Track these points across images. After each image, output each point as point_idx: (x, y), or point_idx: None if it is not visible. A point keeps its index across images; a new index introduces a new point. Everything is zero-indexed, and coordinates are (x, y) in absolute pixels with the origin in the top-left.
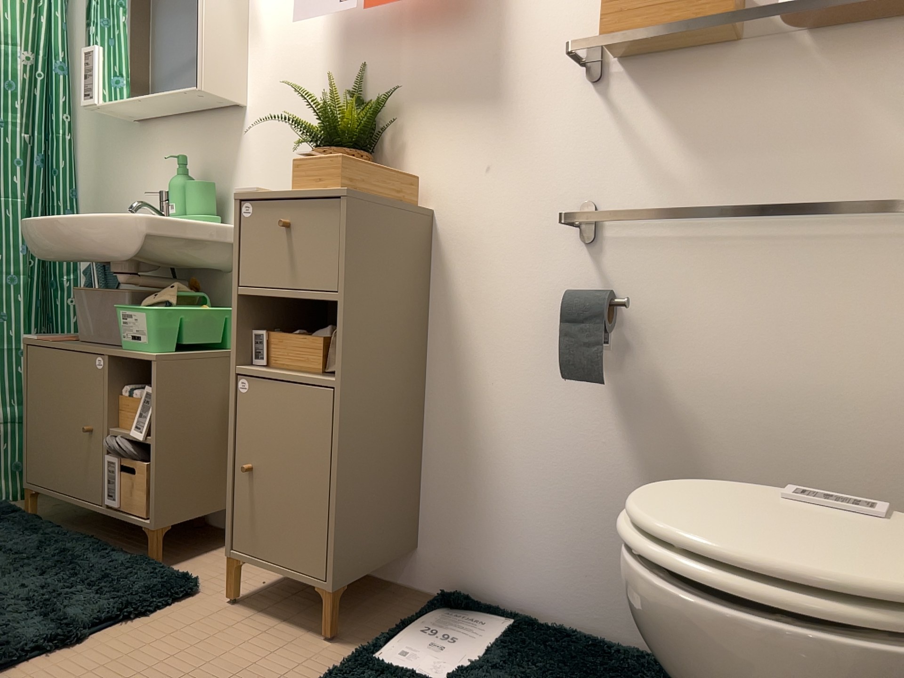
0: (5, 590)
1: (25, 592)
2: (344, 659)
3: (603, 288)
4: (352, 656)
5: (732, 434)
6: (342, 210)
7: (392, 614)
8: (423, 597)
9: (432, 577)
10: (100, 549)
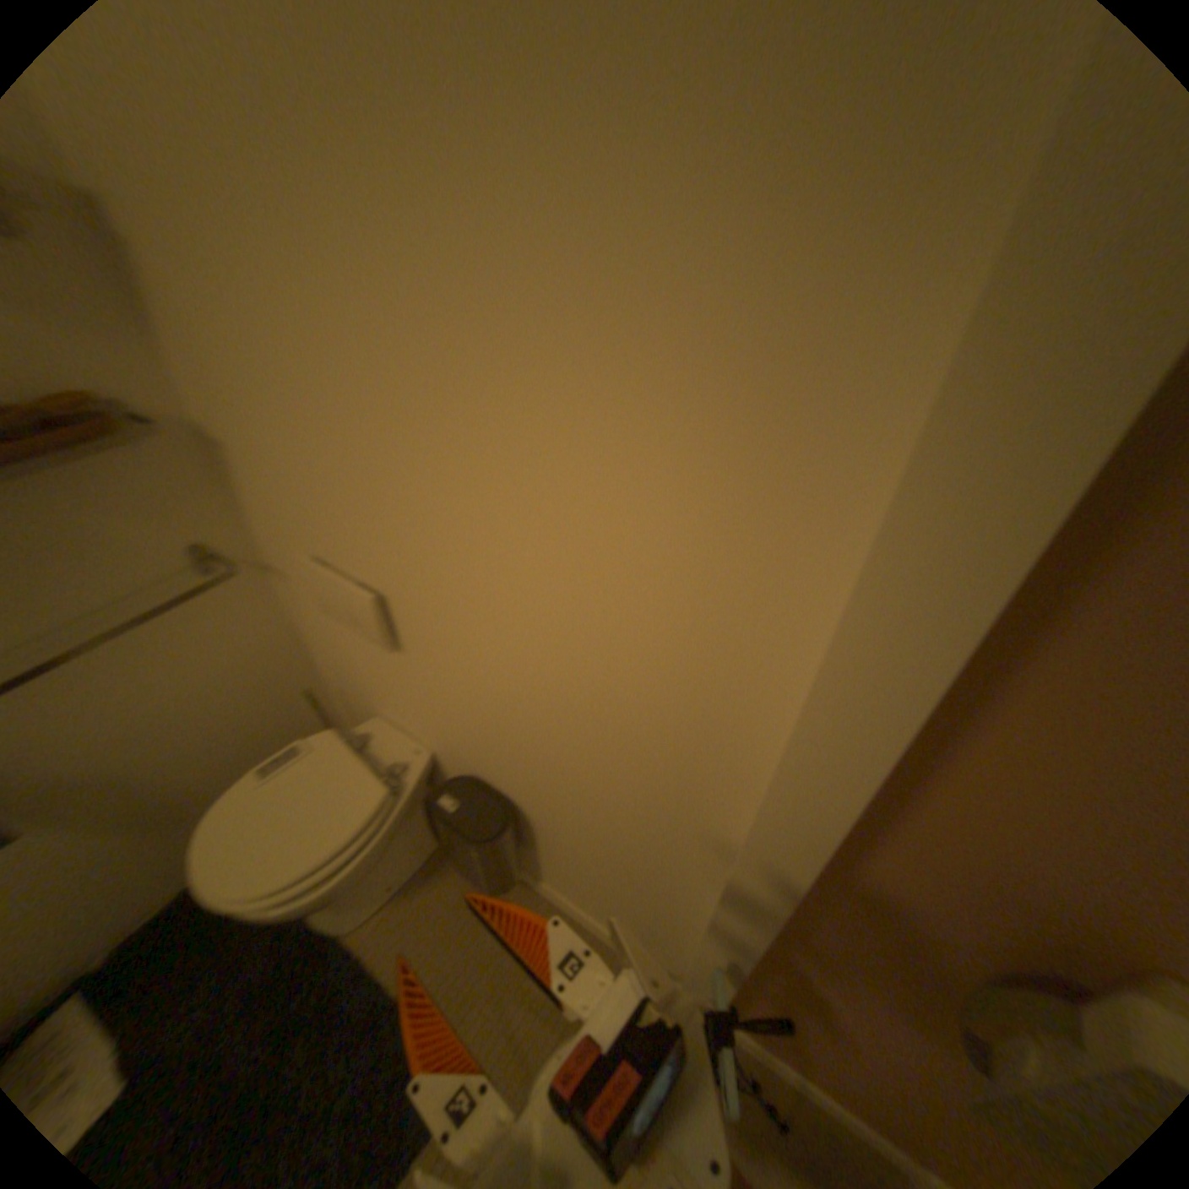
0: None
1: None
2: None
3: None
4: None
5: (135, 761)
6: None
7: None
8: None
9: None
10: None
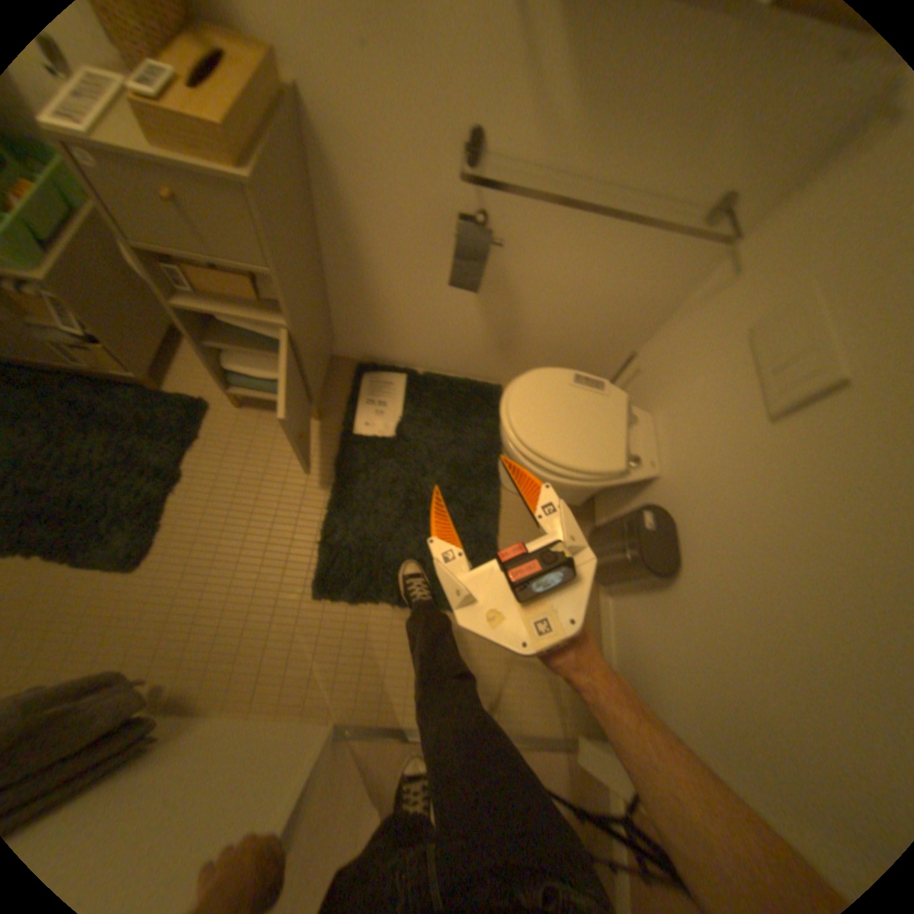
0: (86, 460)
1: (104, 457)
2: (337, 431)
3: (480, 208)
4: (344, 433)
5: (541, 304)
6: (252, 197)
7: (340, 386)
8: (348, 363)
9: (350, 353)
10: (103, 393)
